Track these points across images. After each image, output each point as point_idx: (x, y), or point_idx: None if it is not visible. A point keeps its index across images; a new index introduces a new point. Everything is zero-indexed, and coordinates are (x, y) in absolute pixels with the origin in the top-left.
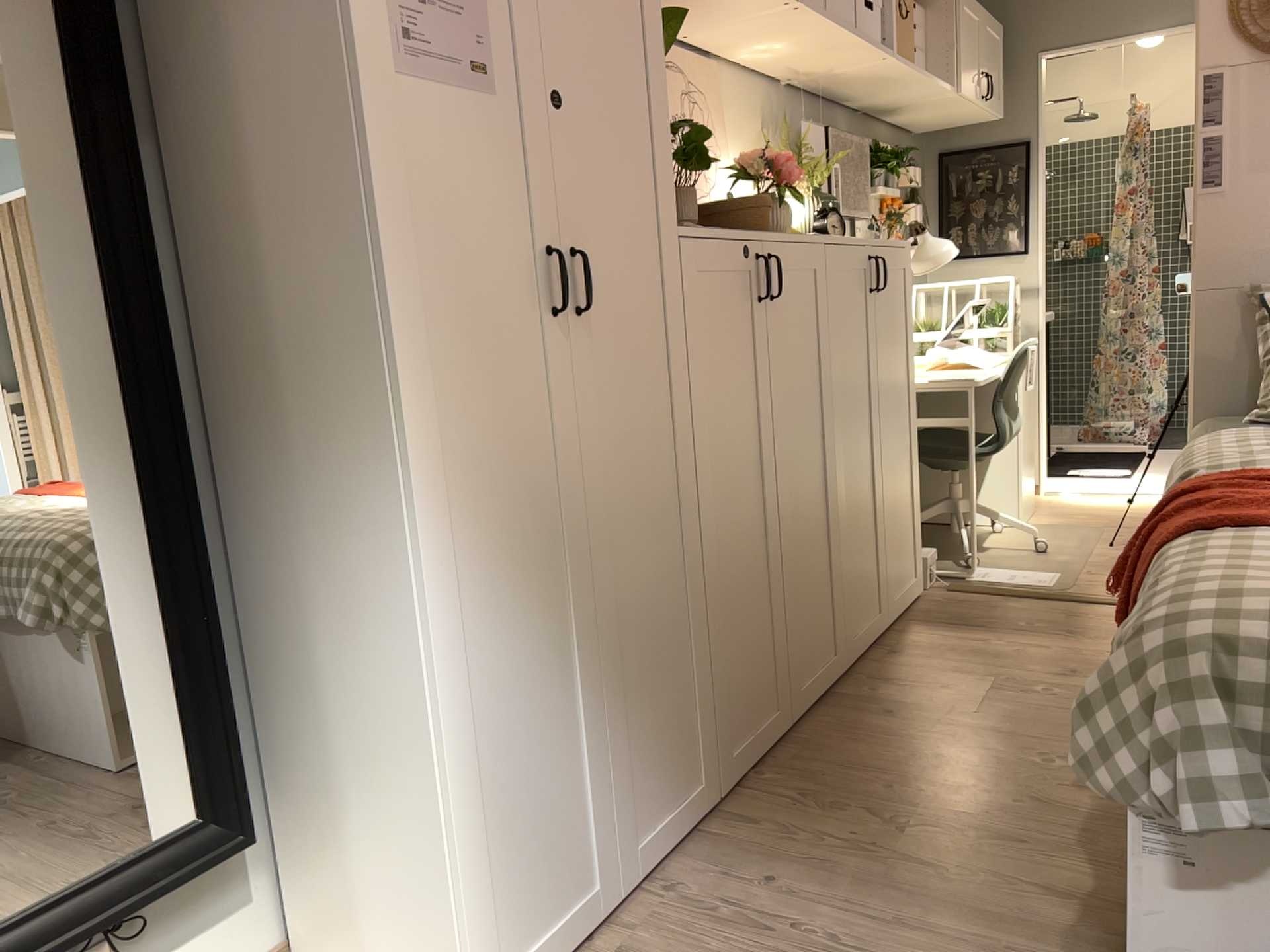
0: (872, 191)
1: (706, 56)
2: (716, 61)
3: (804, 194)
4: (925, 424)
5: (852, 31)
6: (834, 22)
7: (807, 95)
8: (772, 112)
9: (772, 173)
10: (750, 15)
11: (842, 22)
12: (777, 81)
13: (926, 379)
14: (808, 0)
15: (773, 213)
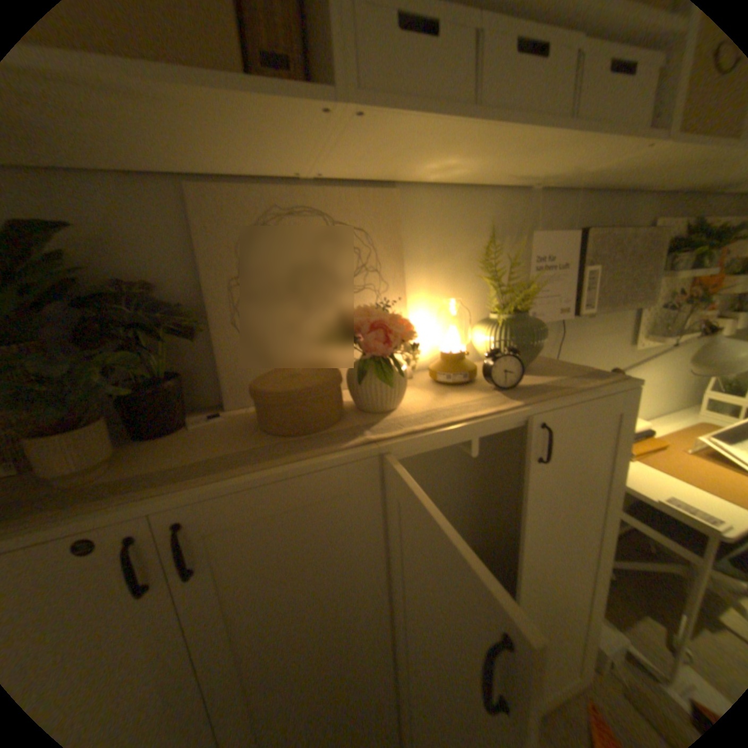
0: (671, 275)
1: (384, 183)
2: (404, 186)
3: (494, 322)
4: (646, 532)
5: (537, 118)
6: (477, 112)
7: (582, 191)
8: (510, 220)
9: (361, 339)
10: (318, 135)
11: (505, 107)
12: (521, 187)
13: (659, 493)
14: (417, 87)
15: (360, 384)
